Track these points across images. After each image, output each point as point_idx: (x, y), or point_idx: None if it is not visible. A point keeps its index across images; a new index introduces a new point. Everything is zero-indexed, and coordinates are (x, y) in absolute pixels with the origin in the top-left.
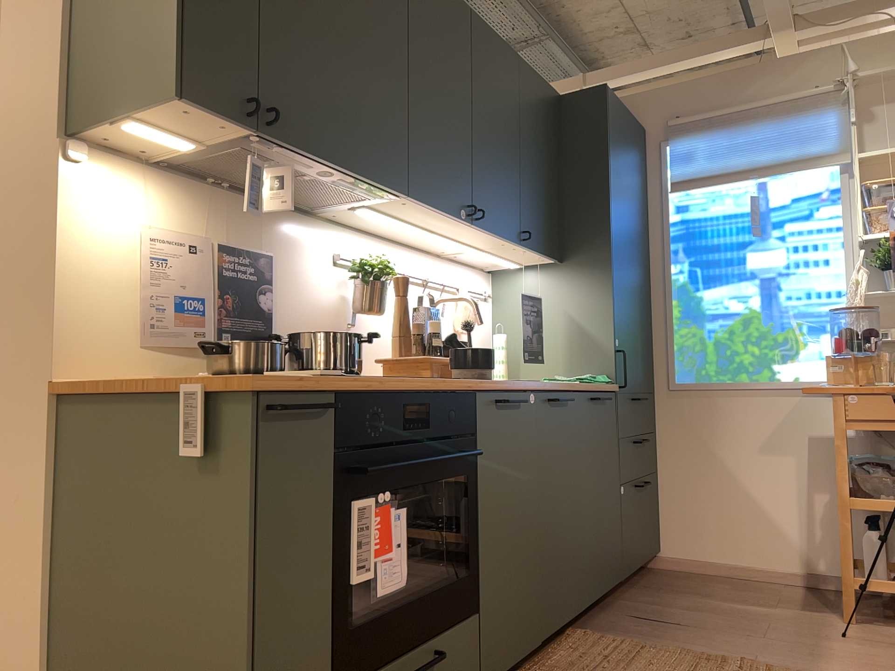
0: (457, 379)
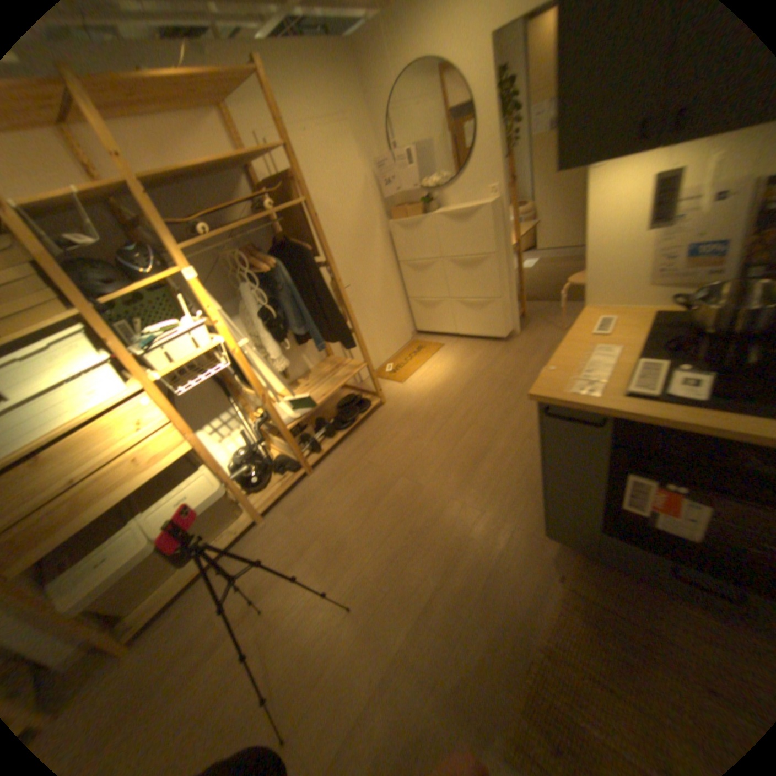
0: None
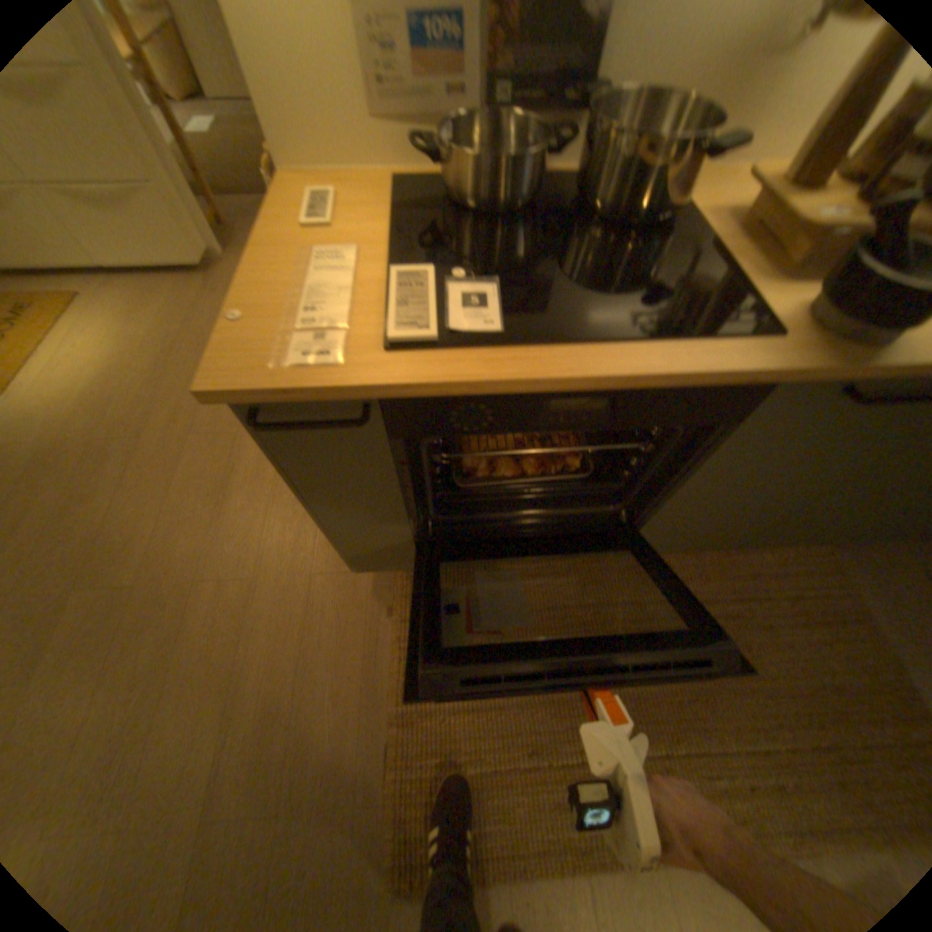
0: (775, 334)
